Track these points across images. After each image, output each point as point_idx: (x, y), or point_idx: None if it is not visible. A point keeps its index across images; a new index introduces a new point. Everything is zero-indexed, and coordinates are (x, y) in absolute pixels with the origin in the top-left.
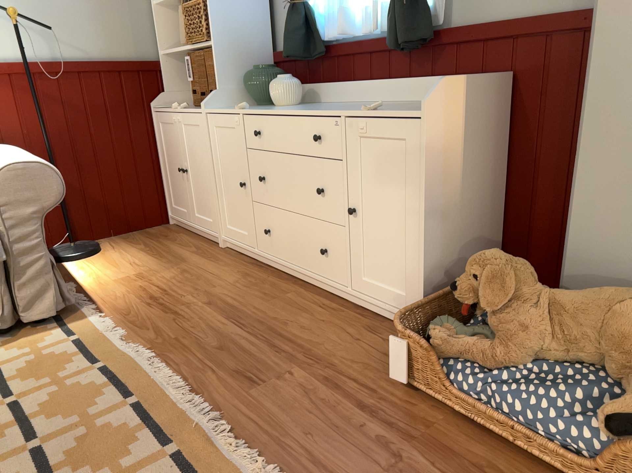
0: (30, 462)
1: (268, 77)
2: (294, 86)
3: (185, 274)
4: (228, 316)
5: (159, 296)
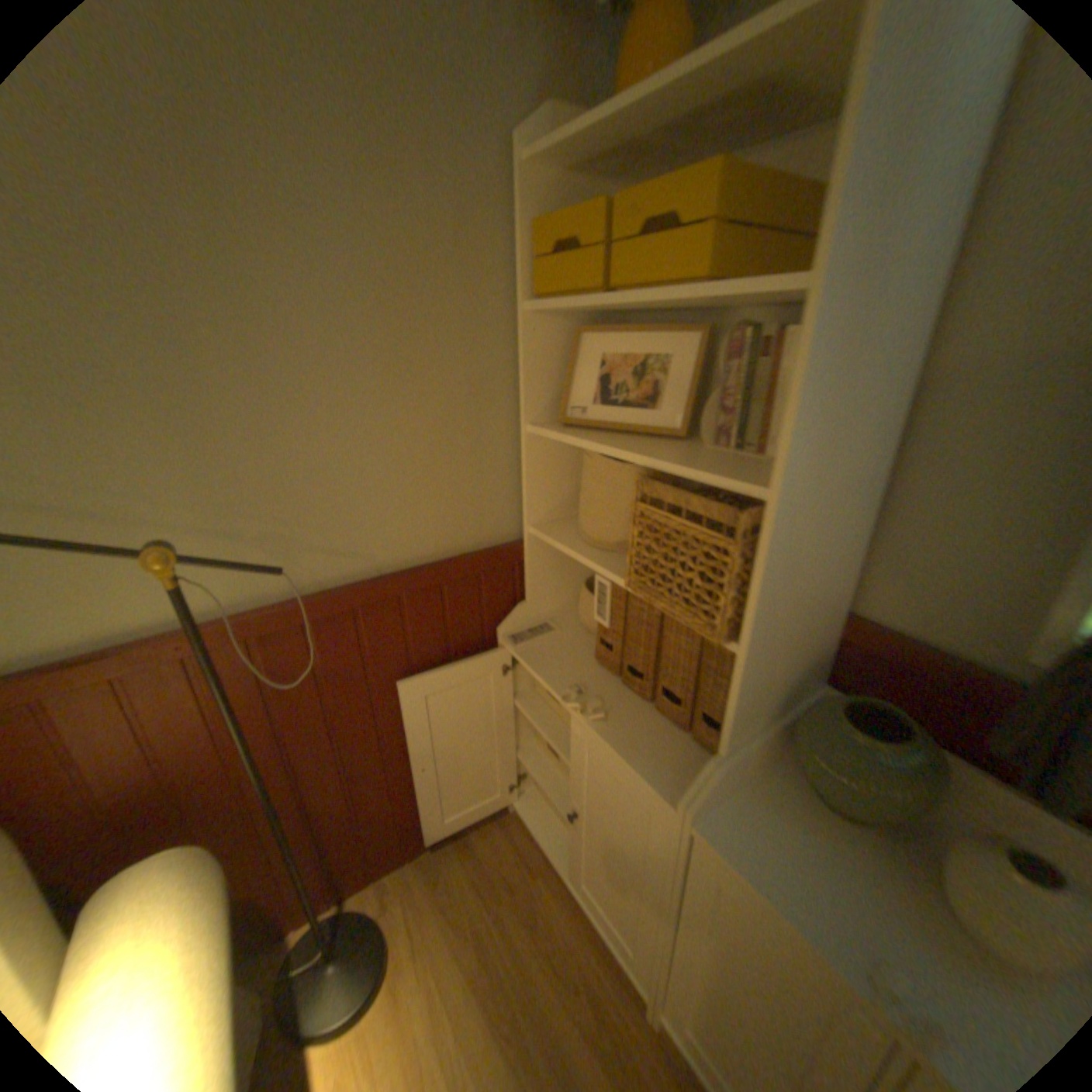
0: None
1: (933, 799)
2: None
3: None
4: None
5: None
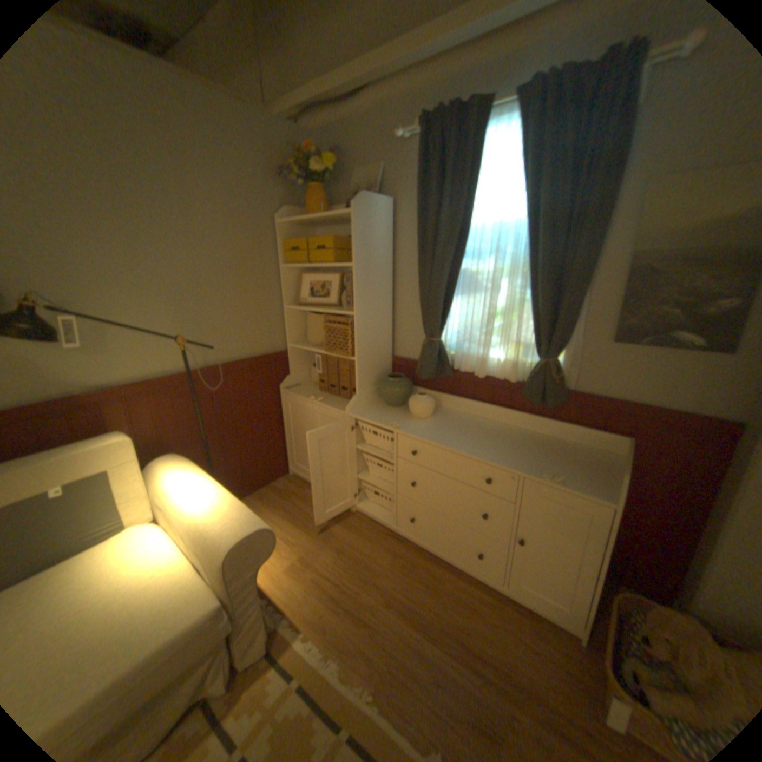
0: None
1: (404, 389)
2: (432, 404)
3: (342, 557)
4: (415, 627)
5: (338, 597)
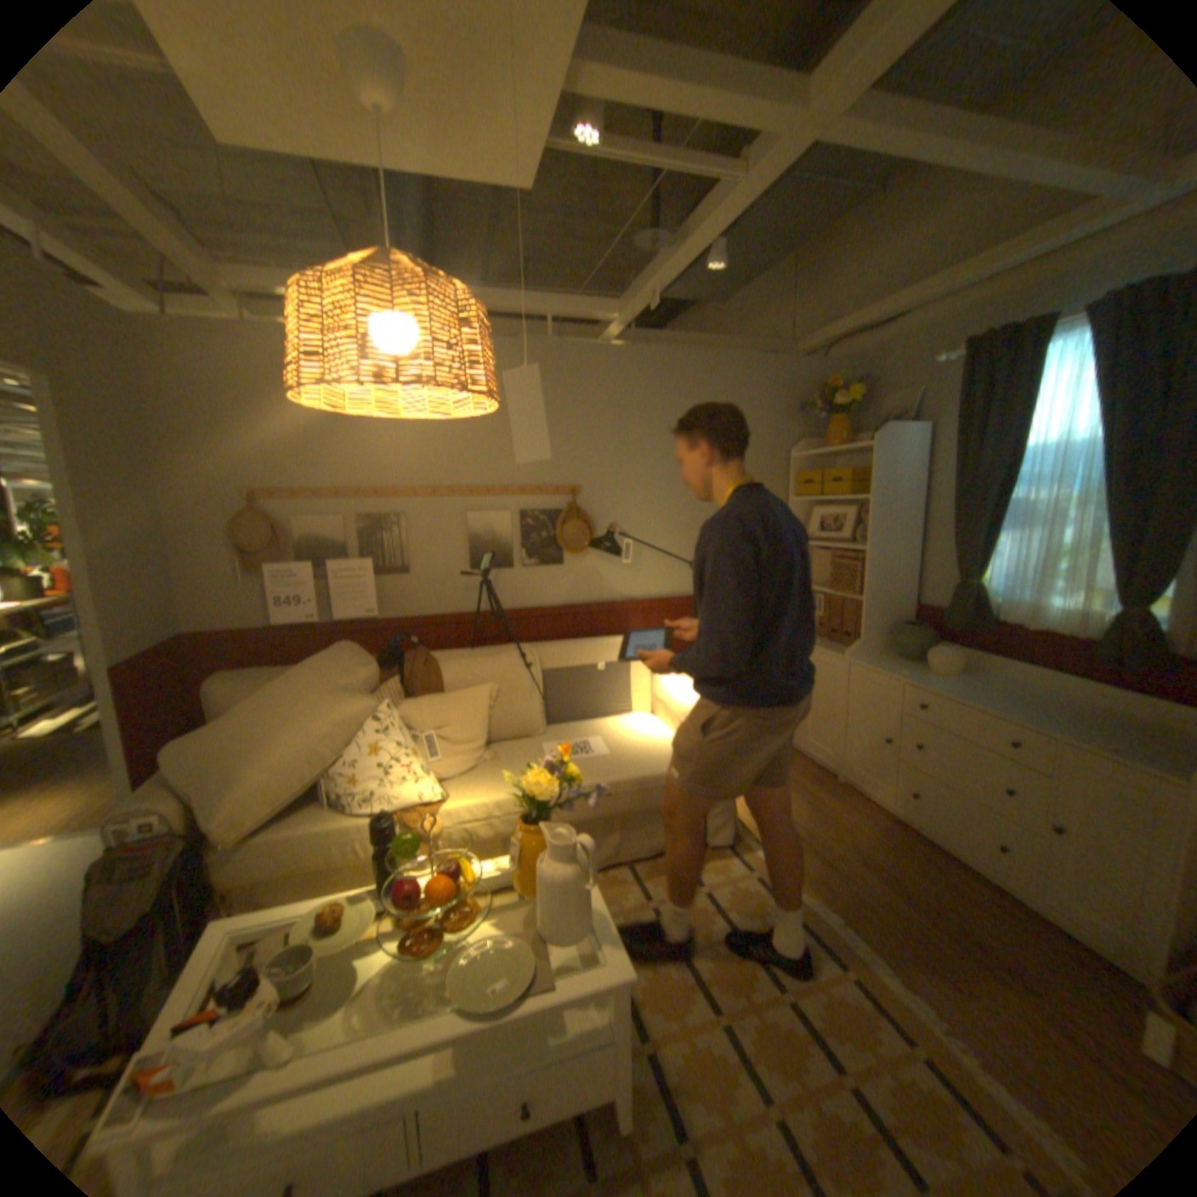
0: (794, 1018)
1: (923, 639)
2: (959, 660)
3: (819, 814)
4: (895, 892)
5: (807, 841)
